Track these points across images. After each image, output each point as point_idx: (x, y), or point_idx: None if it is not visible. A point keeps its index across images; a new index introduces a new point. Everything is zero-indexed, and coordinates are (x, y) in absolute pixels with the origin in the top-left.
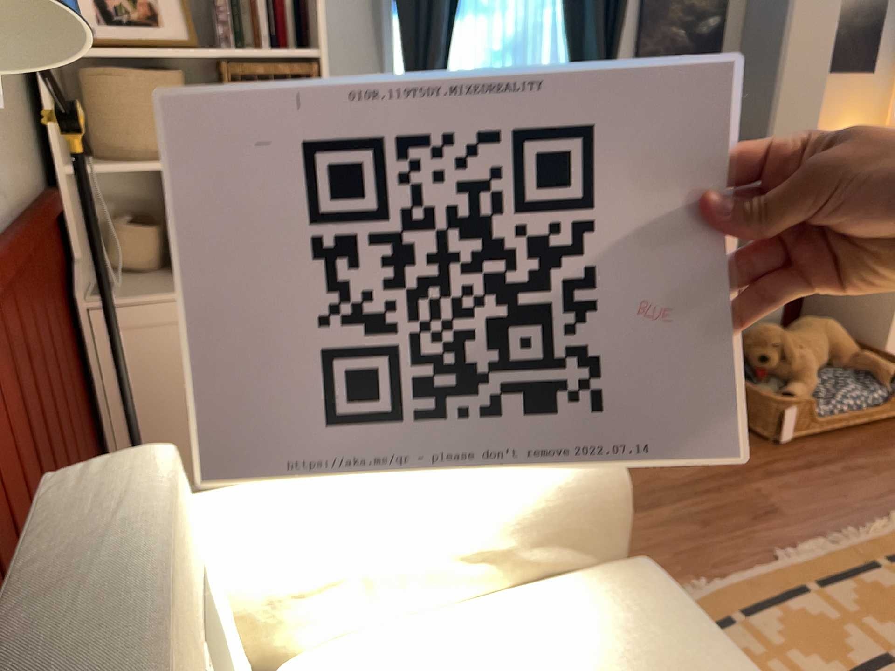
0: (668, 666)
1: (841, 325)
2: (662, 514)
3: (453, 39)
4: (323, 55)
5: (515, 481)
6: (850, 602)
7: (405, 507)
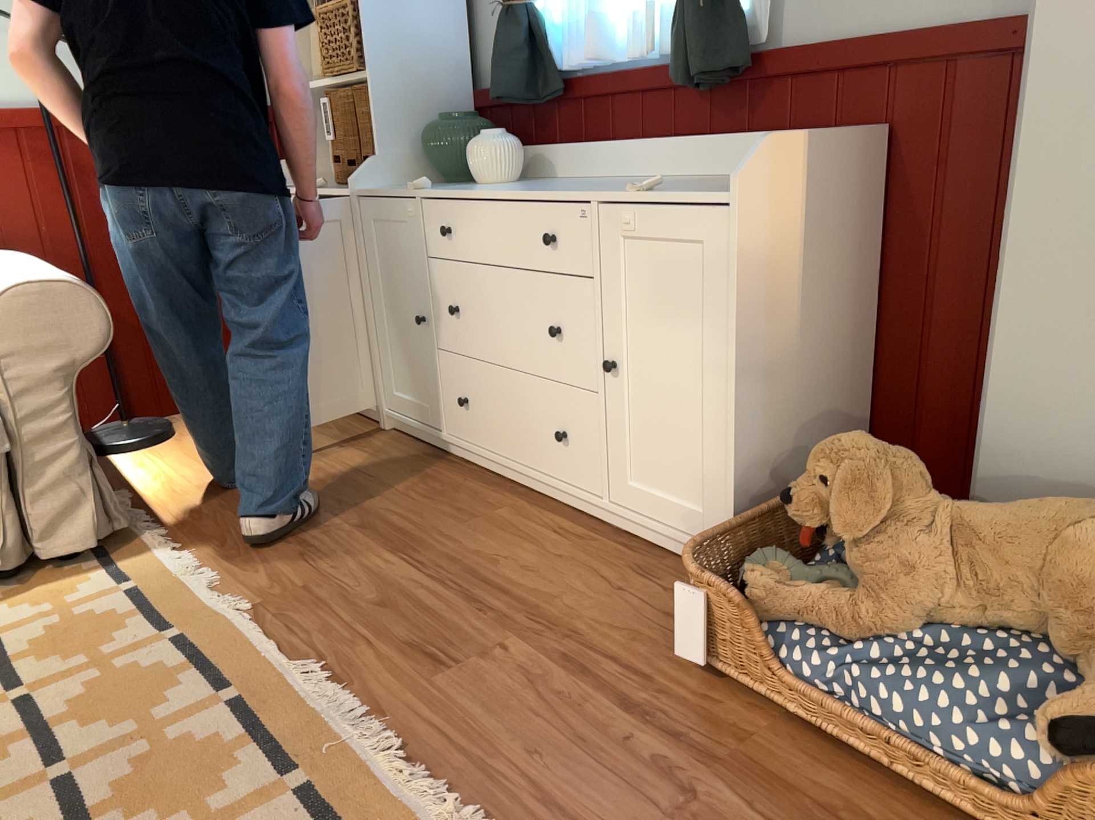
0: None
1: None
2: (400, 572)
3: None
4: None
5: None
6: (195, 730)
7: None
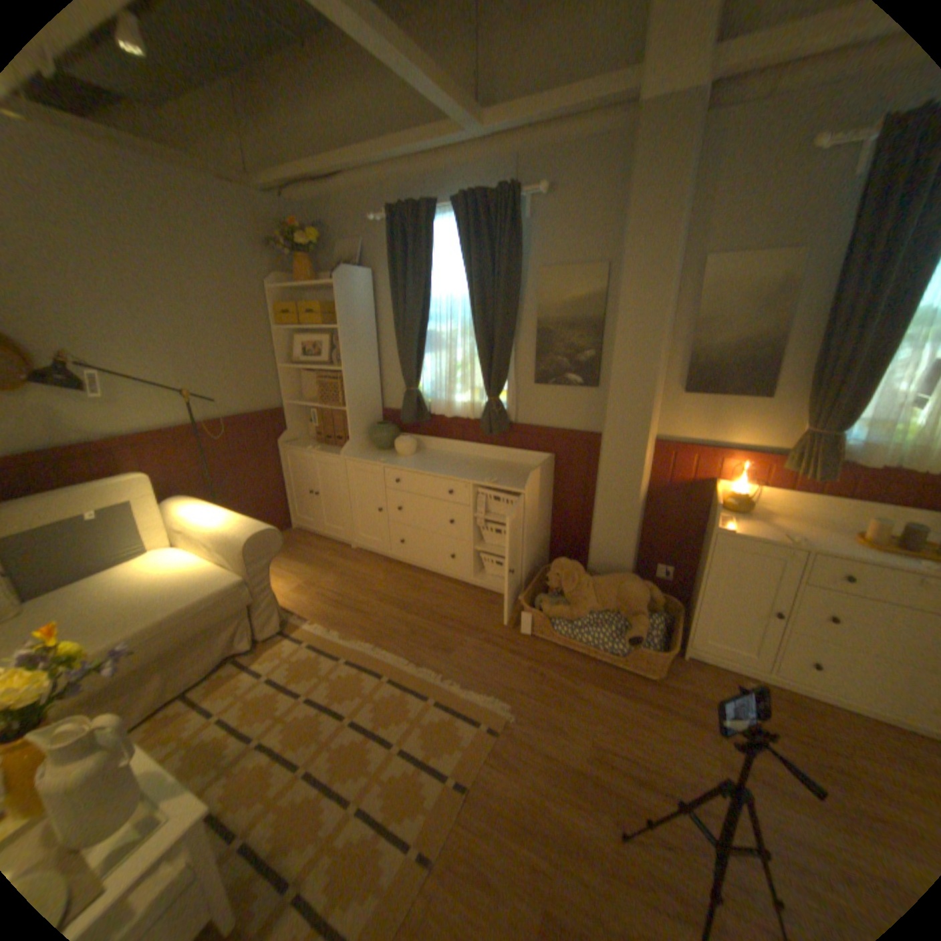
0: (175, 594)
1: (640, 590)
2: (409, 619)
3: (423, 362)
4: (348, 369)
5: (222, 530)
6: (382, 696)
7: (200, 522)
